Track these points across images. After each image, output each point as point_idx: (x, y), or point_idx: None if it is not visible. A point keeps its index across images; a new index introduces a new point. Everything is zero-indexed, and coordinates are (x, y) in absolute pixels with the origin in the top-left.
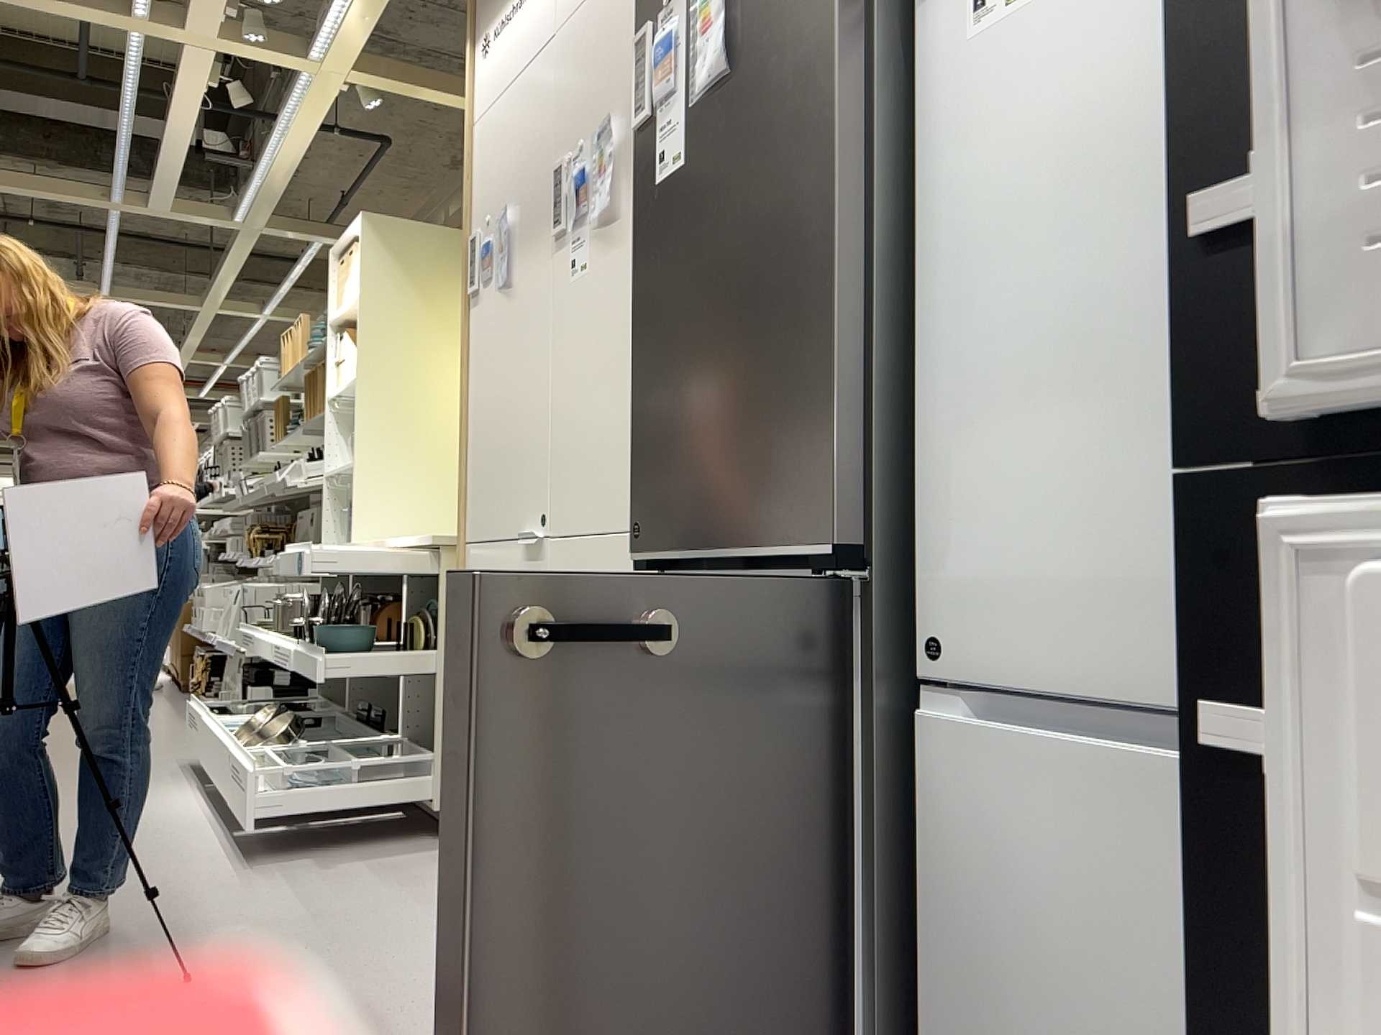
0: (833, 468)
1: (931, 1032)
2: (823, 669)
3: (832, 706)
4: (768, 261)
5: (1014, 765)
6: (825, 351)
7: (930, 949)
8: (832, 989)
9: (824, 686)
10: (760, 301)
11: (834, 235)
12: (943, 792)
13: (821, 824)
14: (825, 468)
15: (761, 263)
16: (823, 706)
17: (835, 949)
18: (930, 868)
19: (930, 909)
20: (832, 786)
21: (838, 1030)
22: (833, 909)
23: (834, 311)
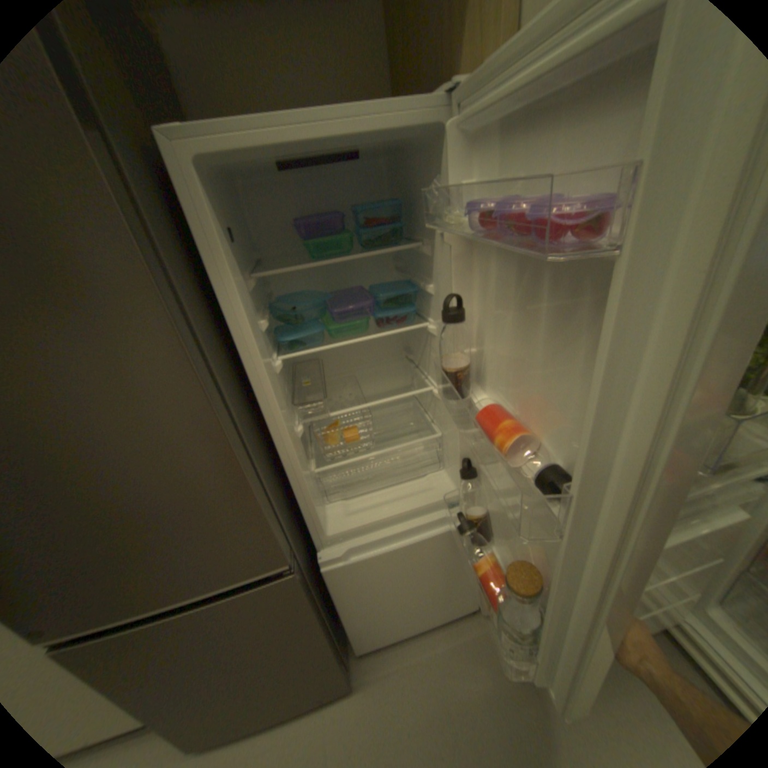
0: (268, 541)
1: (344, 630)
2: (290, 602)
3: (300, 608)
4: (144, 464)
5: (368, 564)
6: (240, 499)
7: (339, 616)
8: (324, 662)
9: (293, 606)
10: (146, 487)
11: (221, 442)
12: (336, 583)
13: (307, 637)
14: (262, 543)
15: (134, 465)
16: (295, 611)
17: (324, 655)
18: (333, 601)
19: (336, 609)
20: (309, 626)
21: (328, 666)
22: (321, 649)
23: (239, 479)
